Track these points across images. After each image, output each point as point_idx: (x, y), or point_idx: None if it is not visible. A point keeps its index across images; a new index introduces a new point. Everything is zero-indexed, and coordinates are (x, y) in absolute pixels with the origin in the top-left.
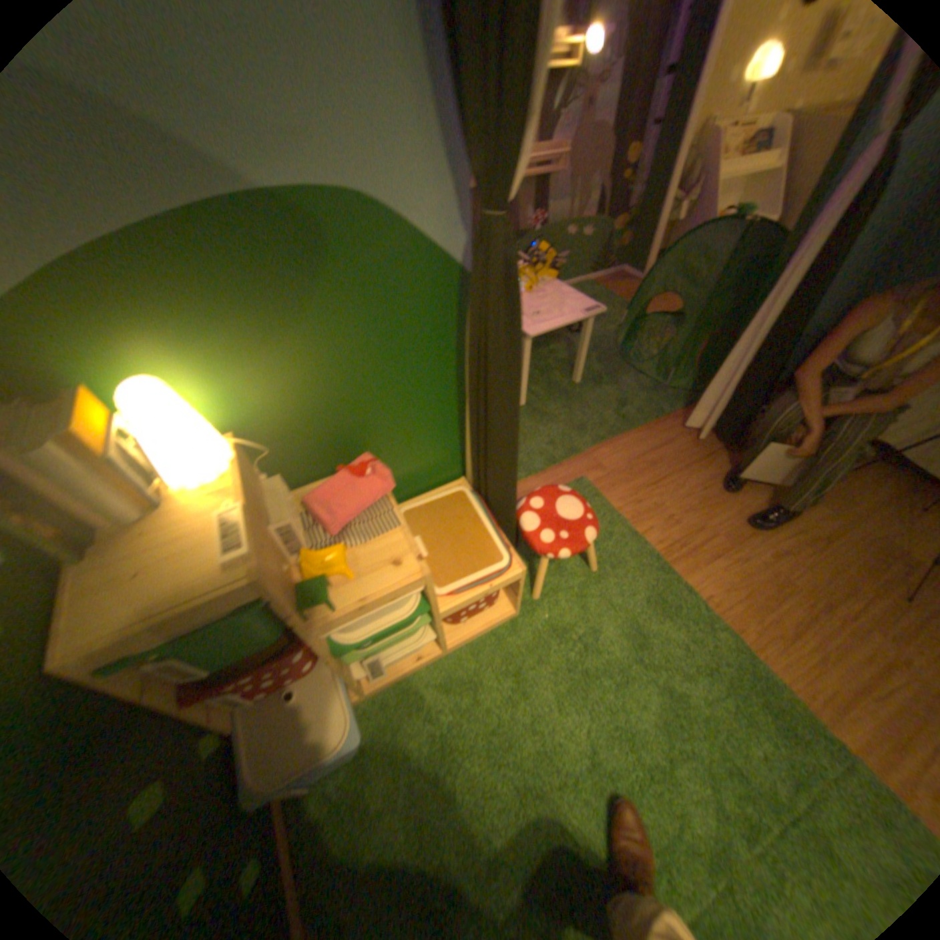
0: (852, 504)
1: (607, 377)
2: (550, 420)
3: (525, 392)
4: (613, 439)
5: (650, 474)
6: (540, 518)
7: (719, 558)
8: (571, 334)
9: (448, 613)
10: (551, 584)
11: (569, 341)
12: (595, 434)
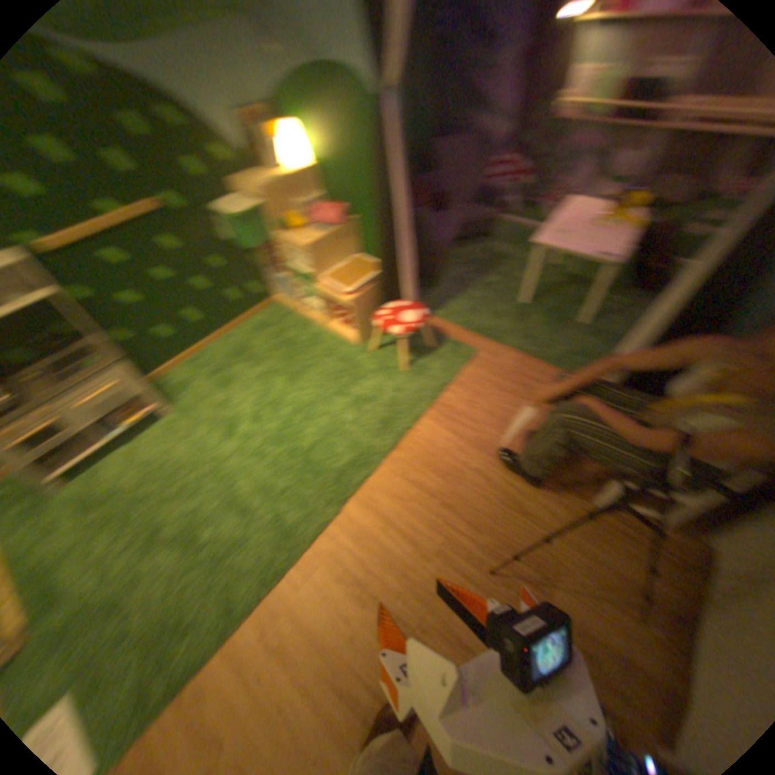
0: (594, 545)
1: (610, 339)
2: (519, 321)
3: (527, 294)
4: (531, 359)
5: (508, 387)
6: (392, 311)
7: (452, 436)
8: (651, 303)
9: (321, 297)
10: (381, 356)
11: (639, 305)
12: (526, 347)
